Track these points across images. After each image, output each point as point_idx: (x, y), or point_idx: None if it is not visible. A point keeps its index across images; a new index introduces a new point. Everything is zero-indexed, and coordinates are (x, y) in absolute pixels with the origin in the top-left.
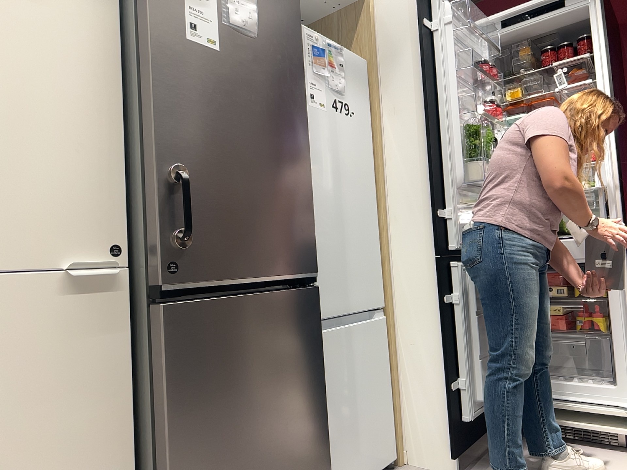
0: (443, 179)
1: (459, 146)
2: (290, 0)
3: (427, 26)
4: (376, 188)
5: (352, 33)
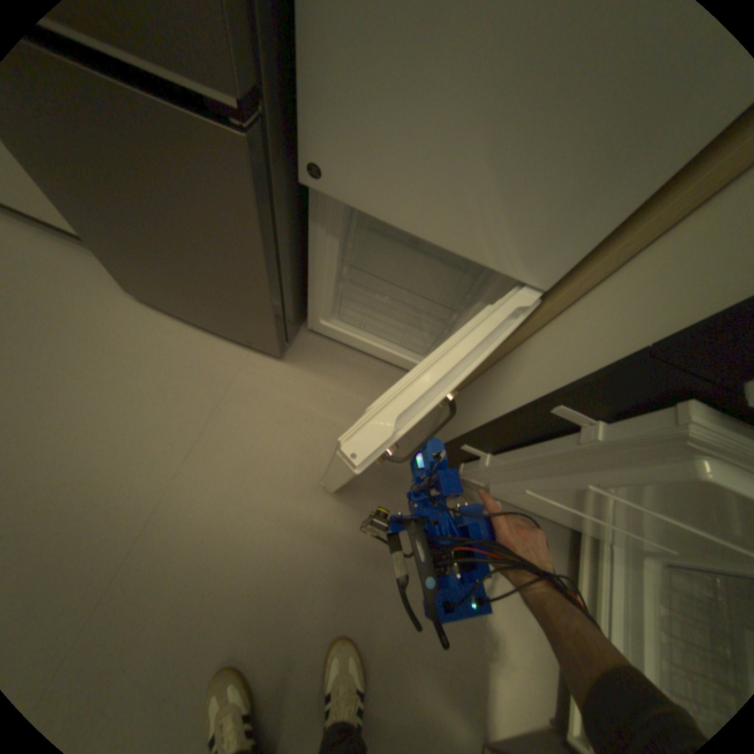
0: None
1: None
2: None
3: None
4: None
5: None
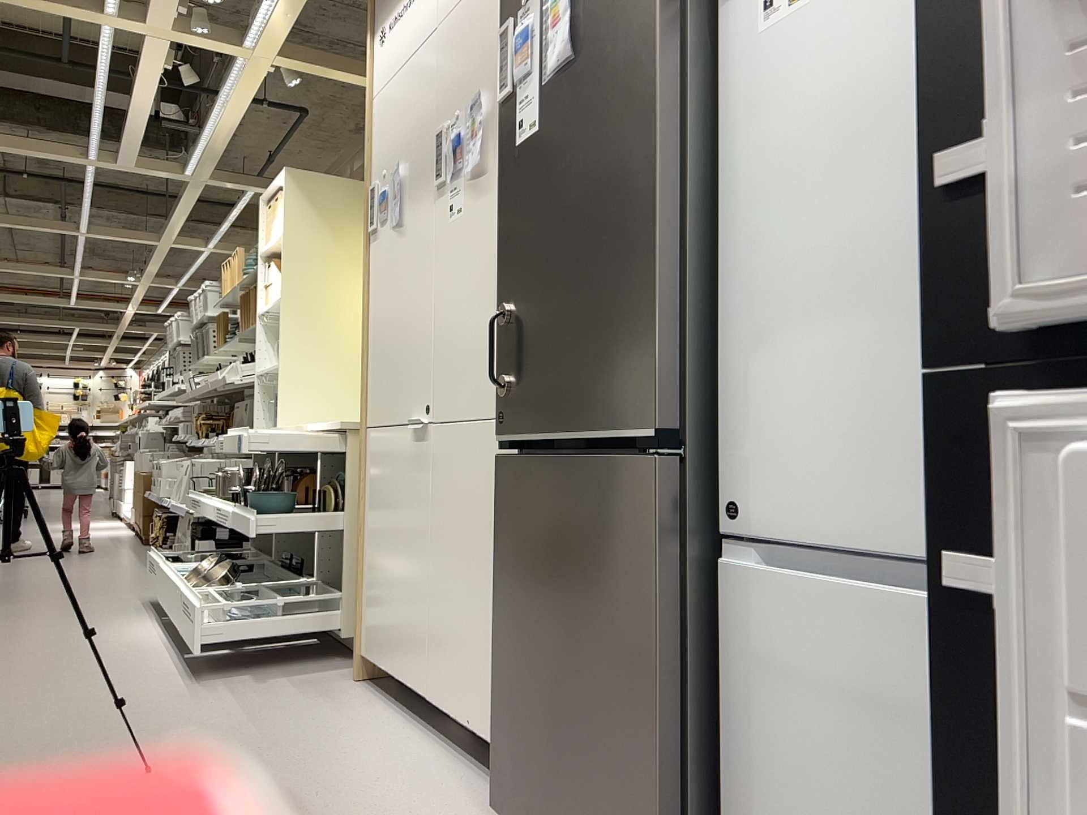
0: None
1: None
2: None
3: None
4: None
5: None
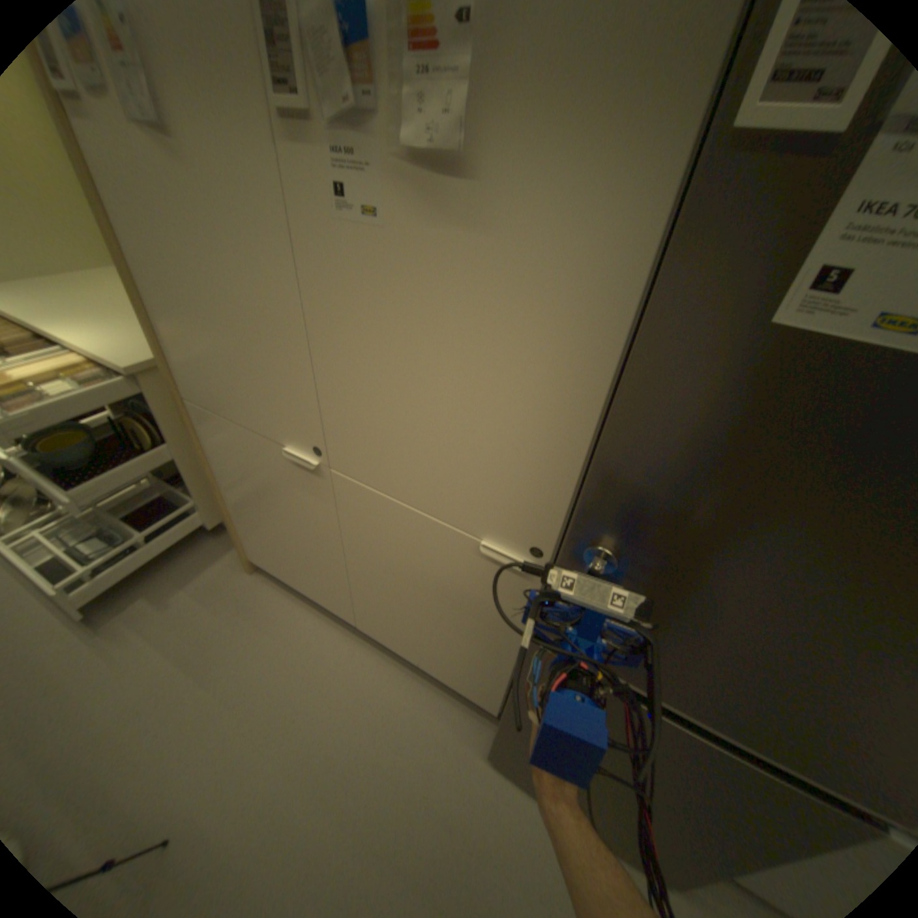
0: None
1: None
2: None
3: None
4: None
5: None
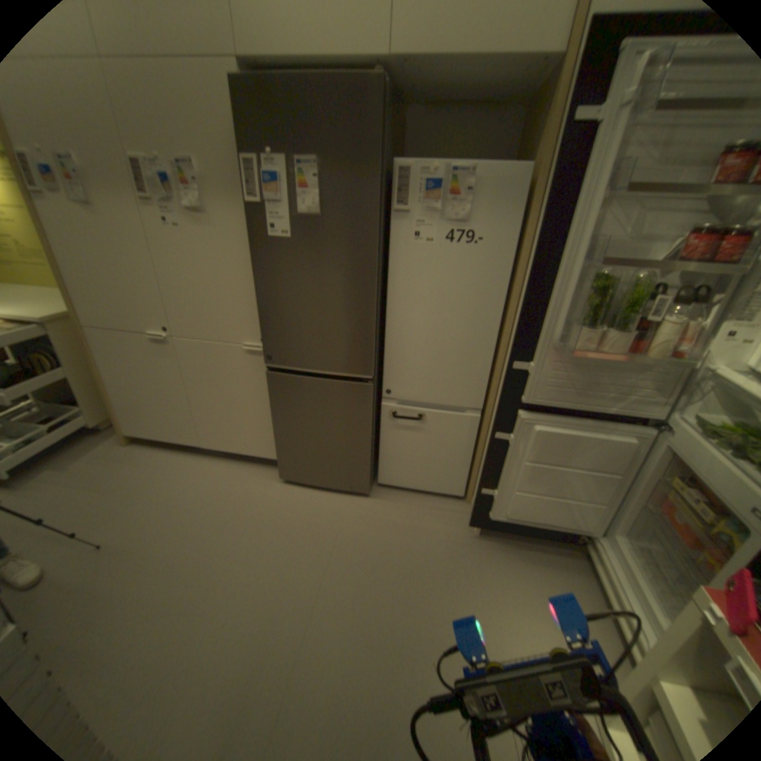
0: (537, 333)
1: (579, 299)
2: (365, 163)
3: (579, 122)
4: (507, 312)
5: (548, 113)
